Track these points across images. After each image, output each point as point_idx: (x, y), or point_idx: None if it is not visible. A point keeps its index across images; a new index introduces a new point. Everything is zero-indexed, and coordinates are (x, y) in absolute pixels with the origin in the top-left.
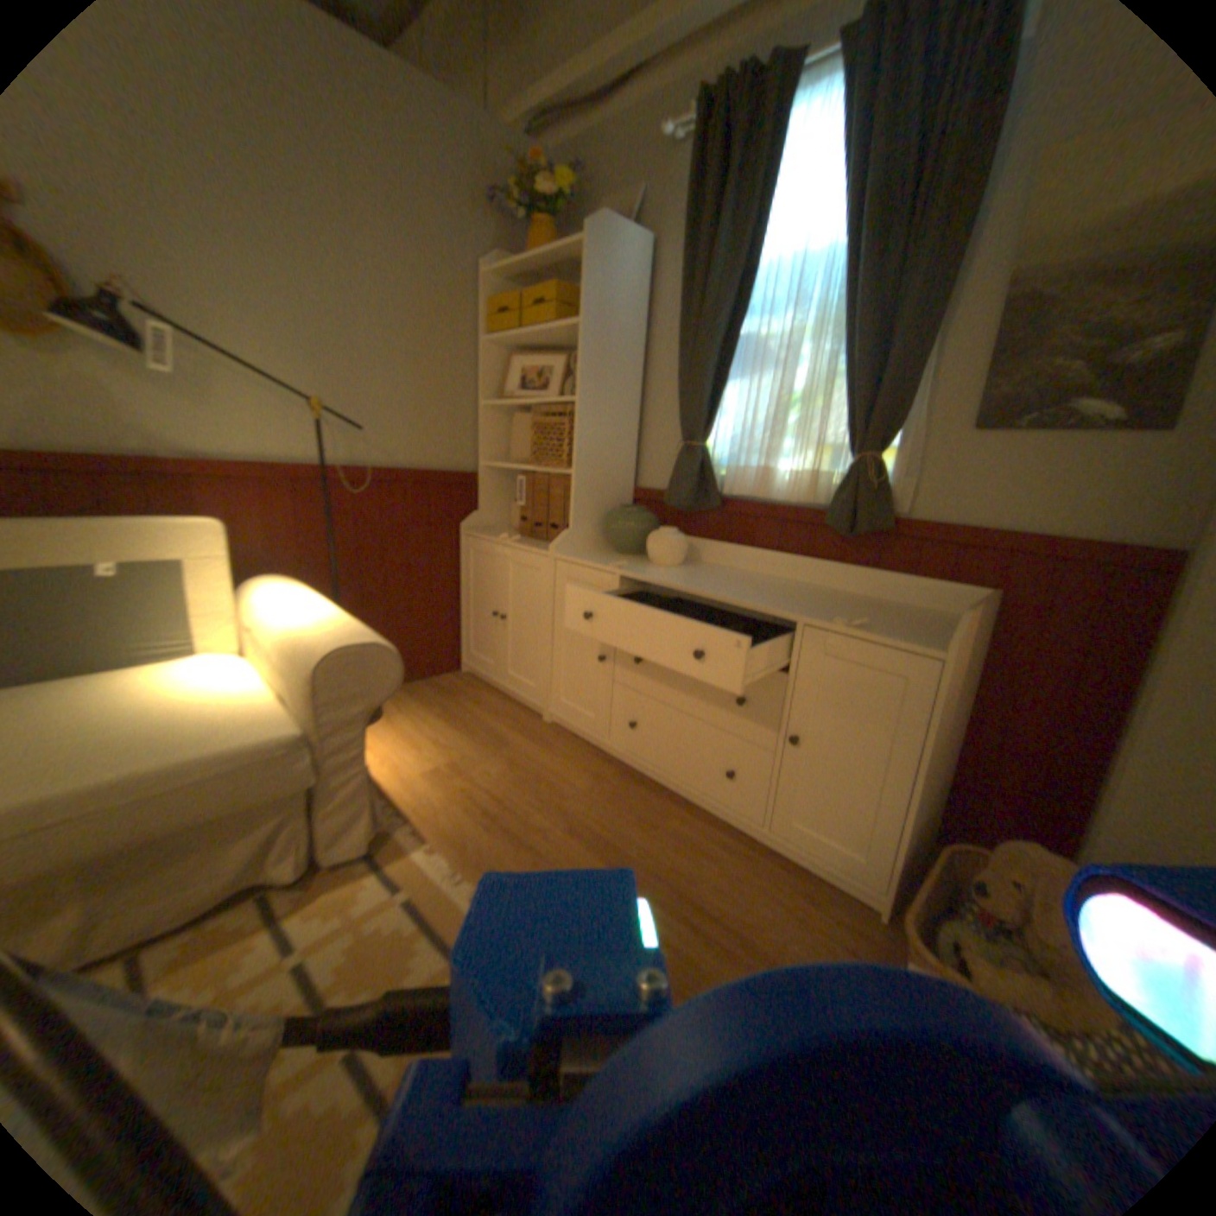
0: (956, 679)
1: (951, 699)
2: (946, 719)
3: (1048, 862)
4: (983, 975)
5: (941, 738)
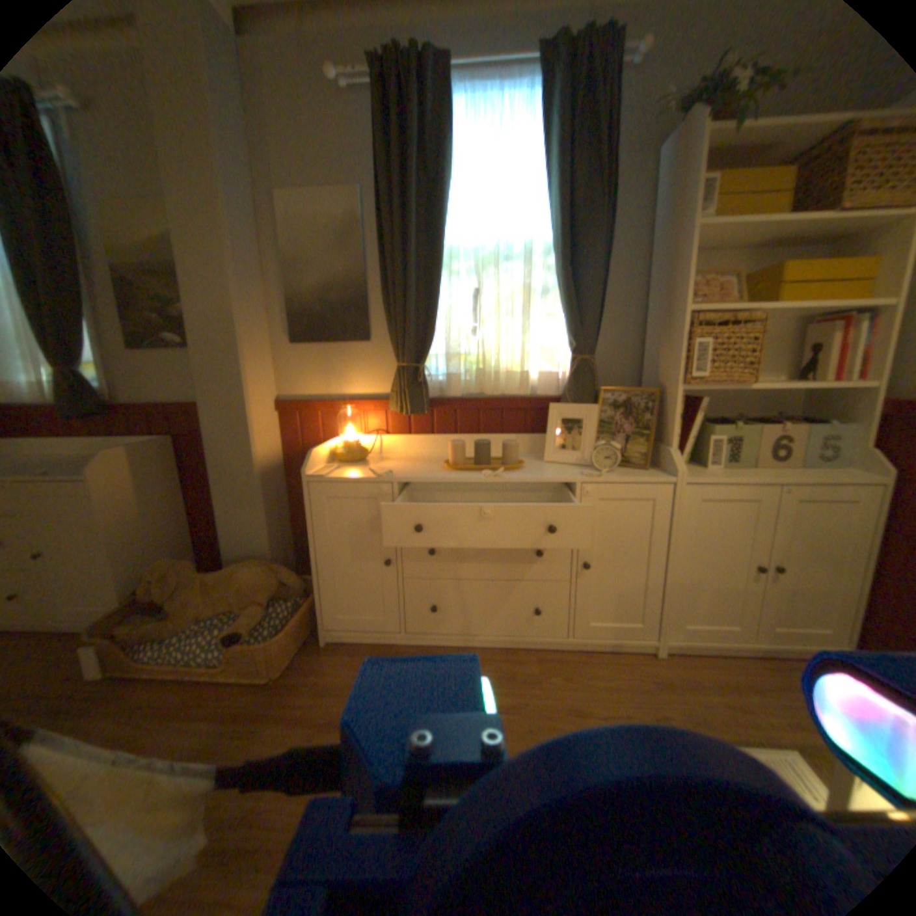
0: (105, 489)
1: (108, 501)
2: (111, 512)
3: (166, 565)
4: (124, 634)
5: (113, 523)
